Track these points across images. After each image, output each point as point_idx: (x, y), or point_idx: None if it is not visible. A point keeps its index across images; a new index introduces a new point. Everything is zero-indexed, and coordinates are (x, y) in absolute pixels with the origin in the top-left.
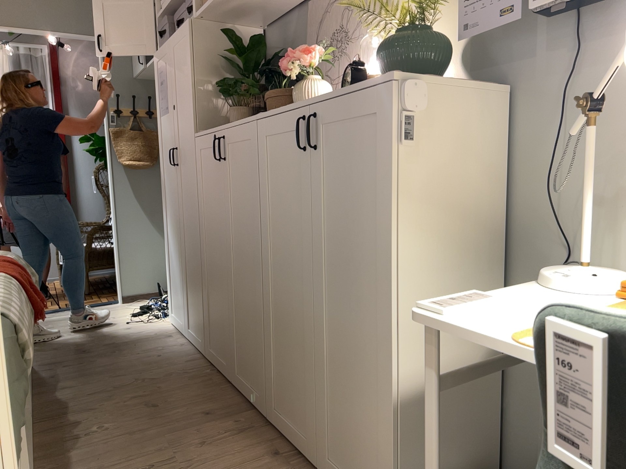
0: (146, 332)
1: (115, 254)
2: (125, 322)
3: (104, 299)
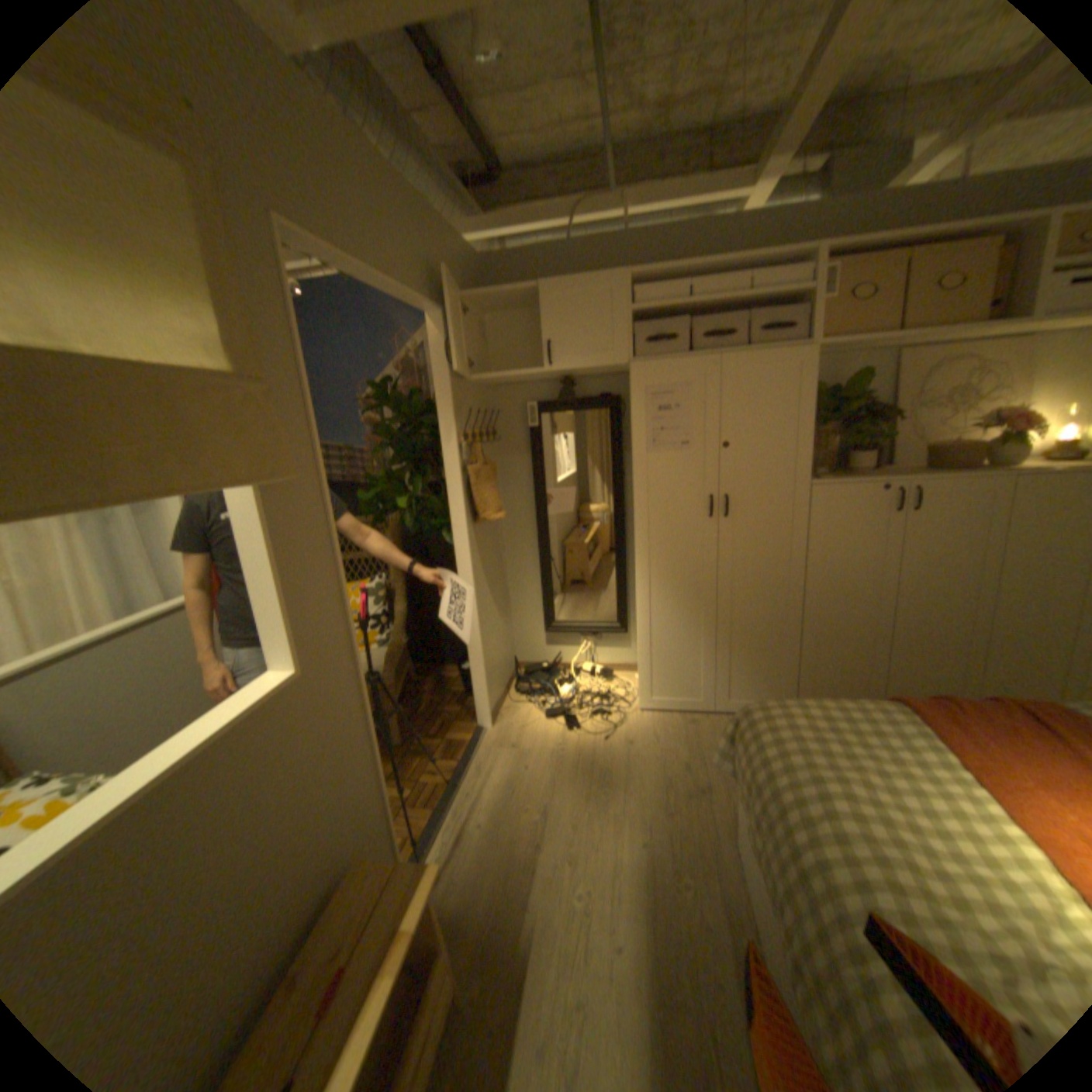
0: (658, 734)
1: (477, 662)
2: (597, 740)
3: (457, 737)
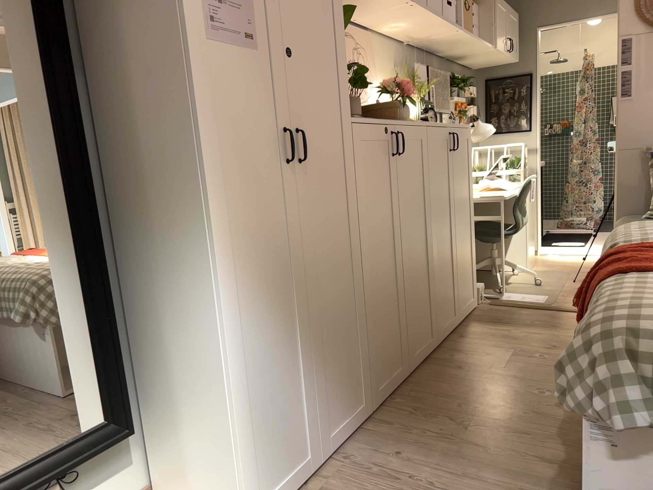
0: None
1: None
2: None
3: None
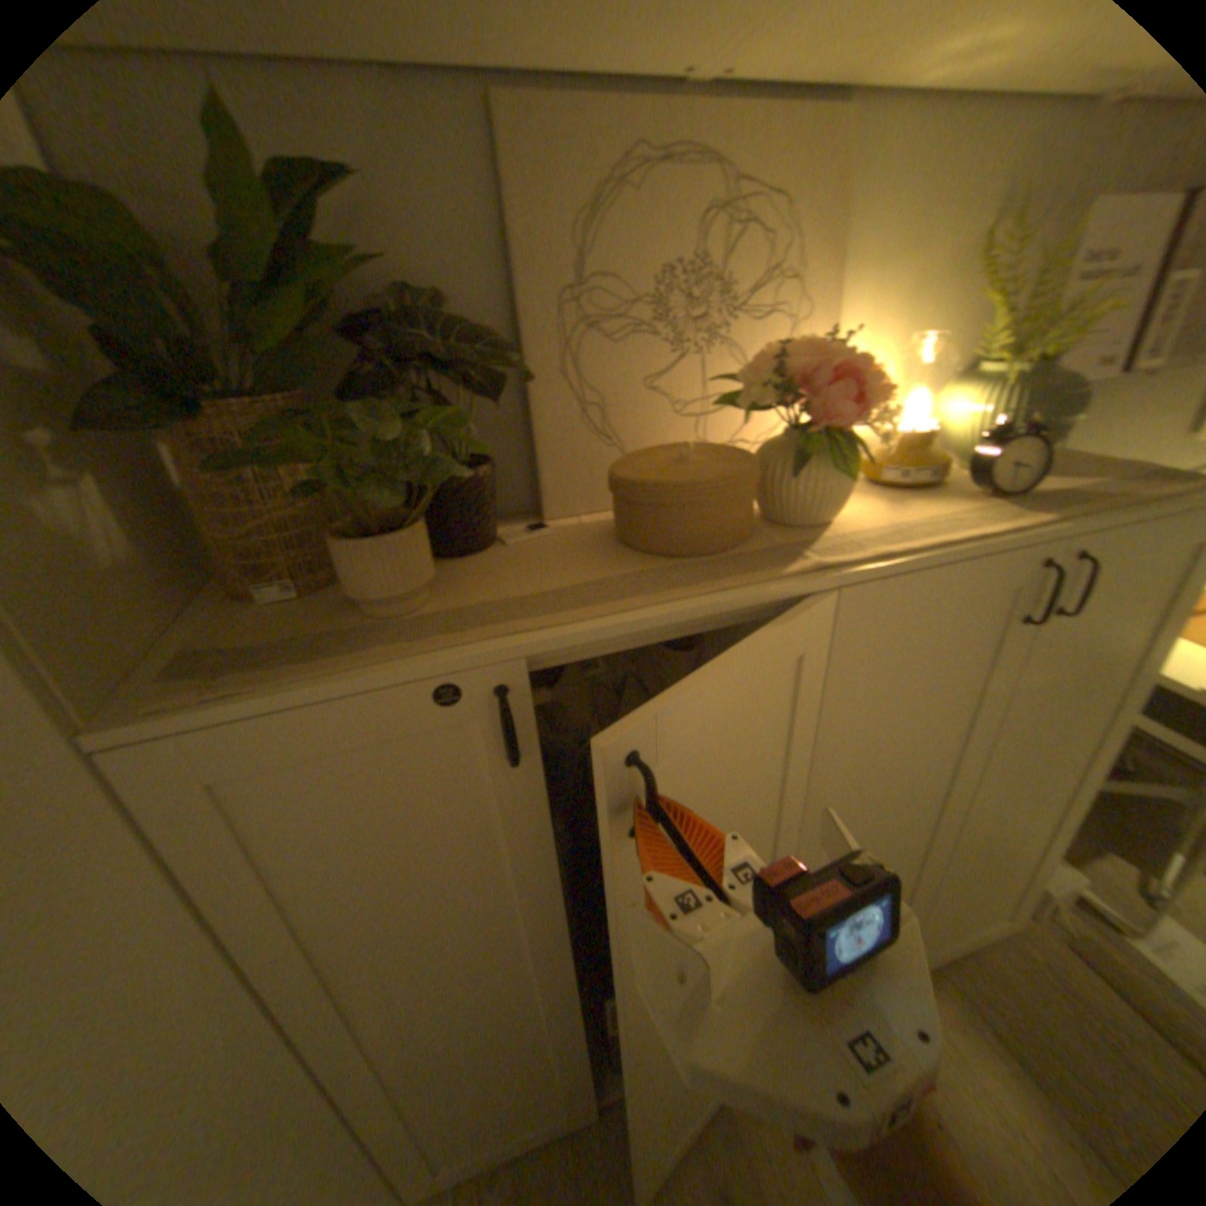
0: None
1: None
2: None
3: None
